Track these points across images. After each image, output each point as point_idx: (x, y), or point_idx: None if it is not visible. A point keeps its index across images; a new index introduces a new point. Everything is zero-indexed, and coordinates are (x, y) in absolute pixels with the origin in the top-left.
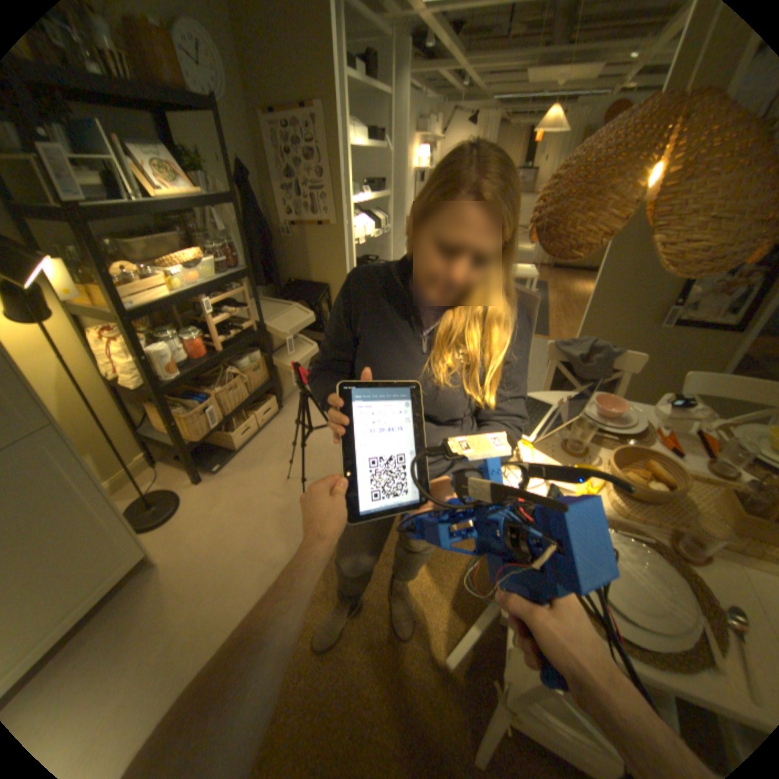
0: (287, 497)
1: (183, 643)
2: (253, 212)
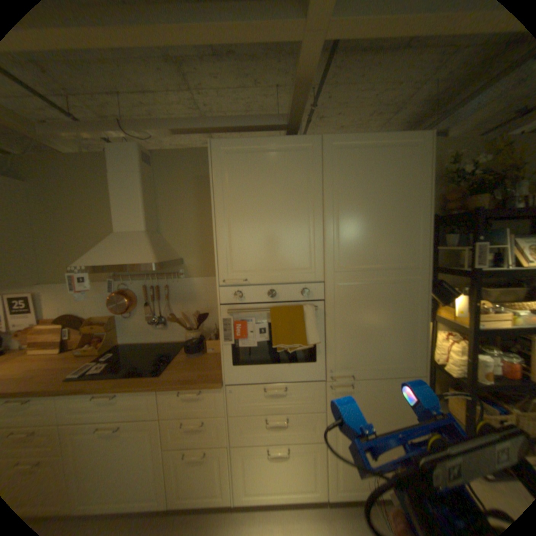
0: None
1: None
2: None
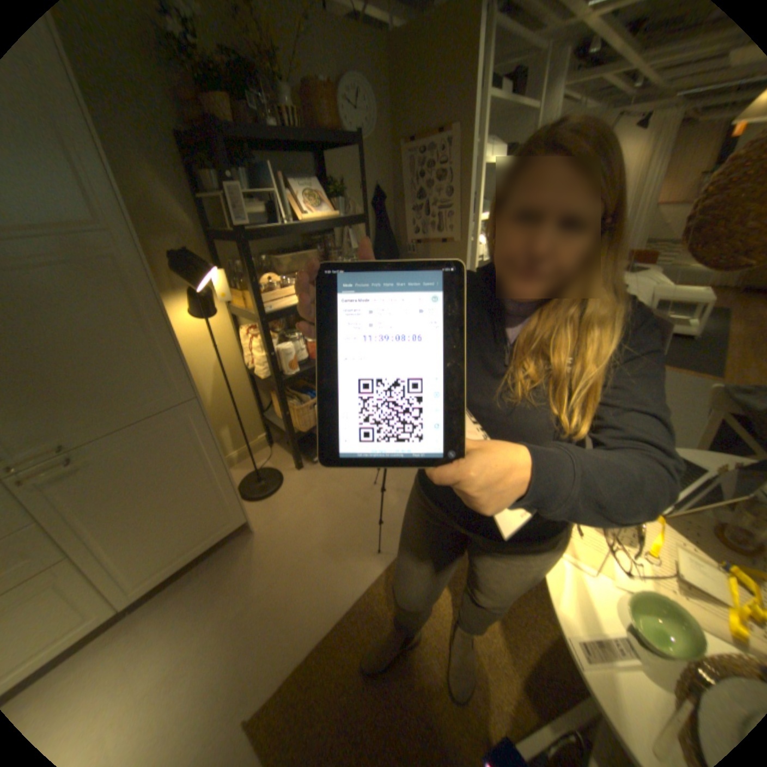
0: (371, 502)
1: (257, 612)
2: (384, 232)
